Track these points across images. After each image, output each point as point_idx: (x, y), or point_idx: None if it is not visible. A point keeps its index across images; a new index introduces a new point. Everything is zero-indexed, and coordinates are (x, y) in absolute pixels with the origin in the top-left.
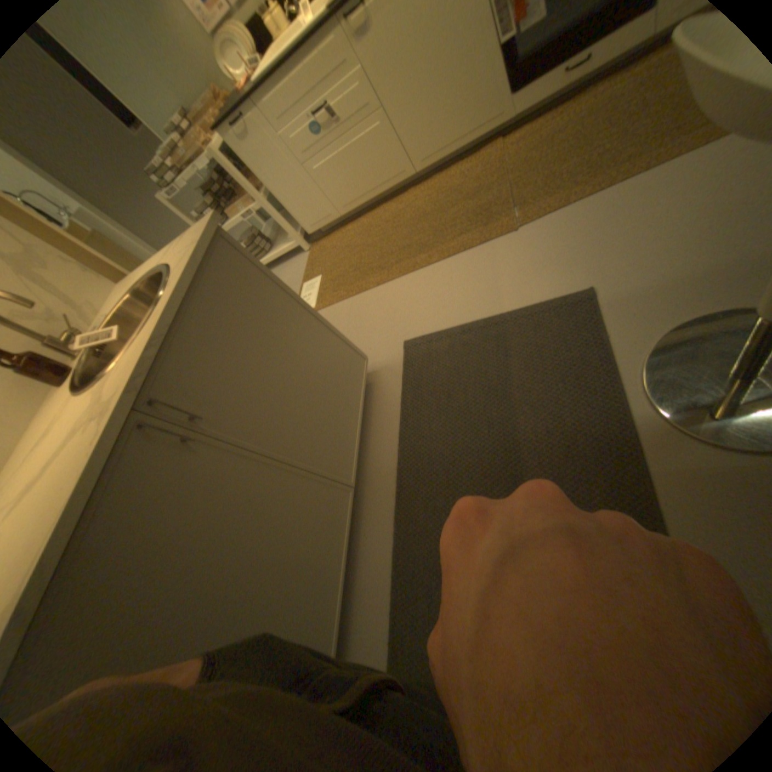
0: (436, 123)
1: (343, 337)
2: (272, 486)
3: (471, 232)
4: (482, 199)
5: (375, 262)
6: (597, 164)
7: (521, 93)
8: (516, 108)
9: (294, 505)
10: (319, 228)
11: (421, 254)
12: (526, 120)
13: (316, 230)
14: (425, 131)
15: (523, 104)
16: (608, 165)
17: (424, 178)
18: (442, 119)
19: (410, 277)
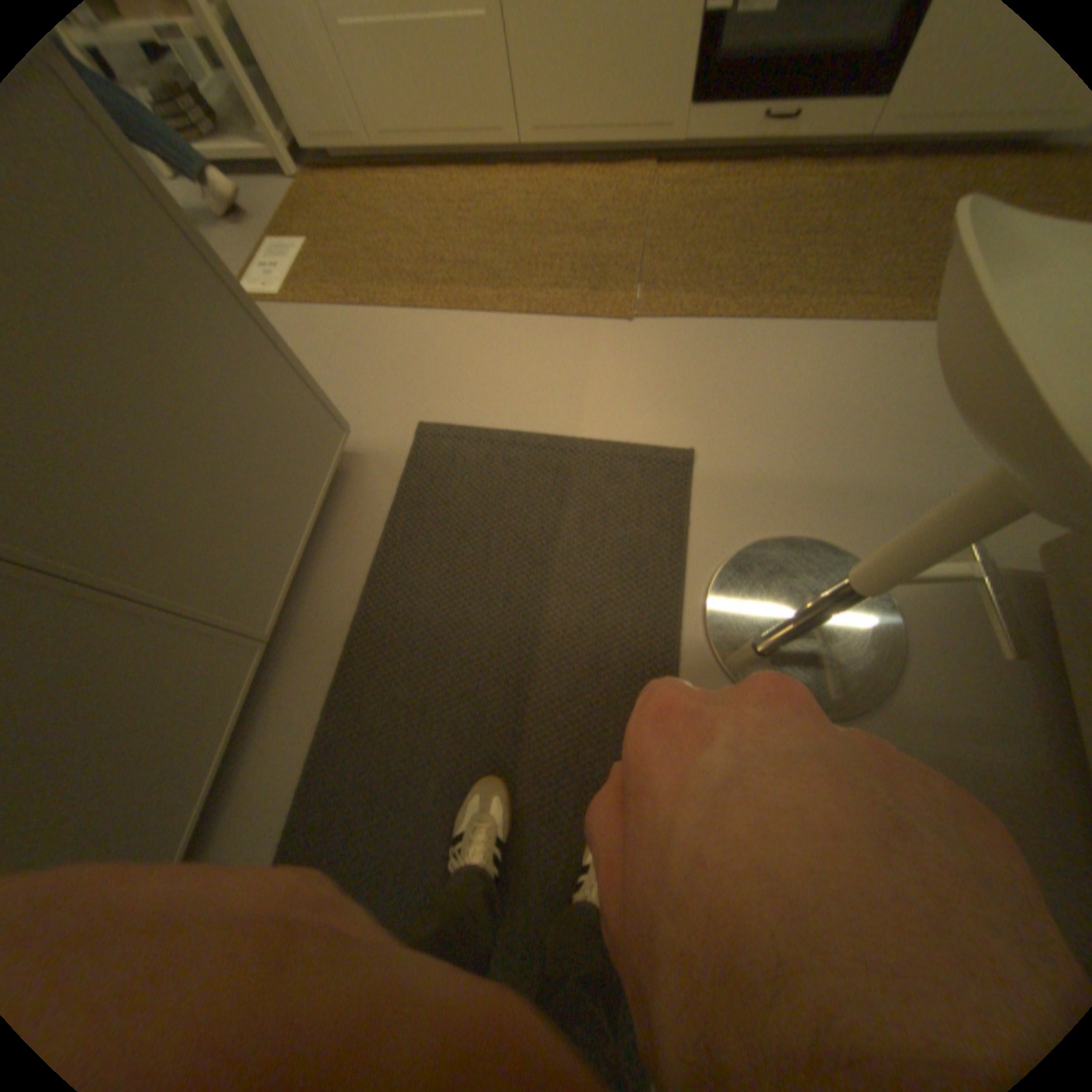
0: (573, 78)
1: (312, 385)
2: (82, 644)
3: (569, 290)
4: (599, 246)
5: (407, 264)
6: (751, 278)
7: (700, 110)
8: (687, 128)
9: (130, 677)
10: (322, 147)
11: (486, 288)
12: (693, 156)
13: (314, 148)
14: (552, 80)
15: (698, 128)
16: (763, 286)
17: (526, 160)
18: (583, 78)
19: (457, 319)
